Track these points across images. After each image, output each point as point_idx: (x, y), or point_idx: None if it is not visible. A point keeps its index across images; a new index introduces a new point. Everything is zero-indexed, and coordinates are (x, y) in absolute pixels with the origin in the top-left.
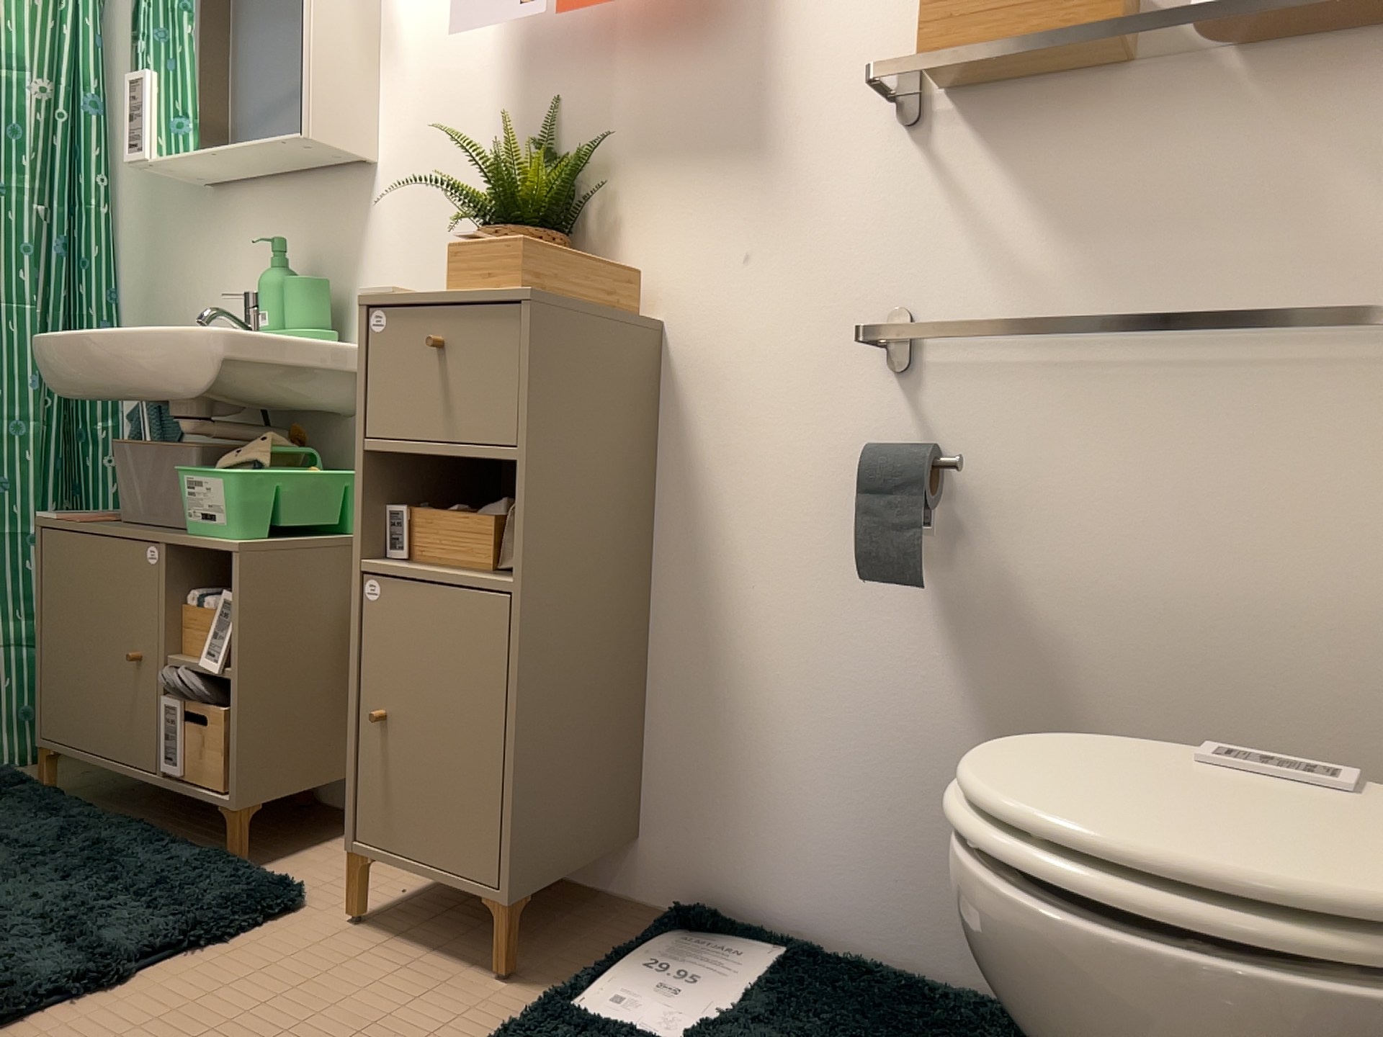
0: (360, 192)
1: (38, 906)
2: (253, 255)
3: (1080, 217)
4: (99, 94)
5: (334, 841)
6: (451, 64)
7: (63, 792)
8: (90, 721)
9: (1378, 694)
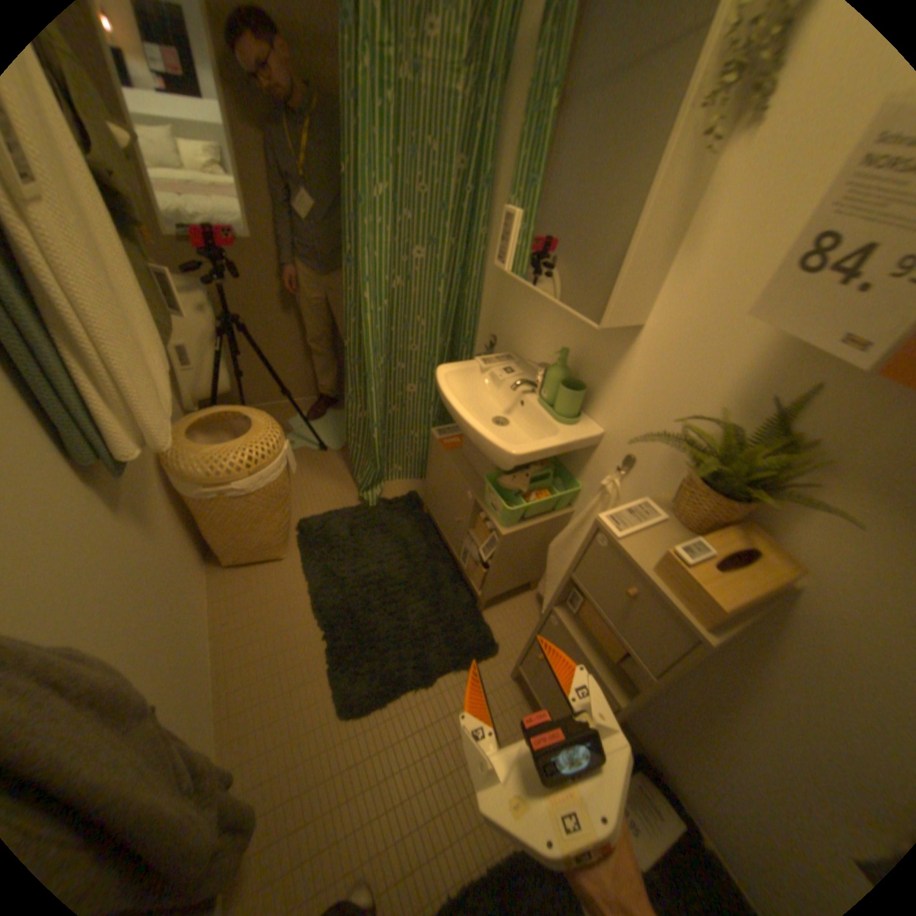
0: (626, 335)
1: (414, 622)
2: (550, 324)
3: None
4: (491, 161)
5: (517, 601)
6: (739, 289)
7: (431, 521)
8: (441, 517)
9: None
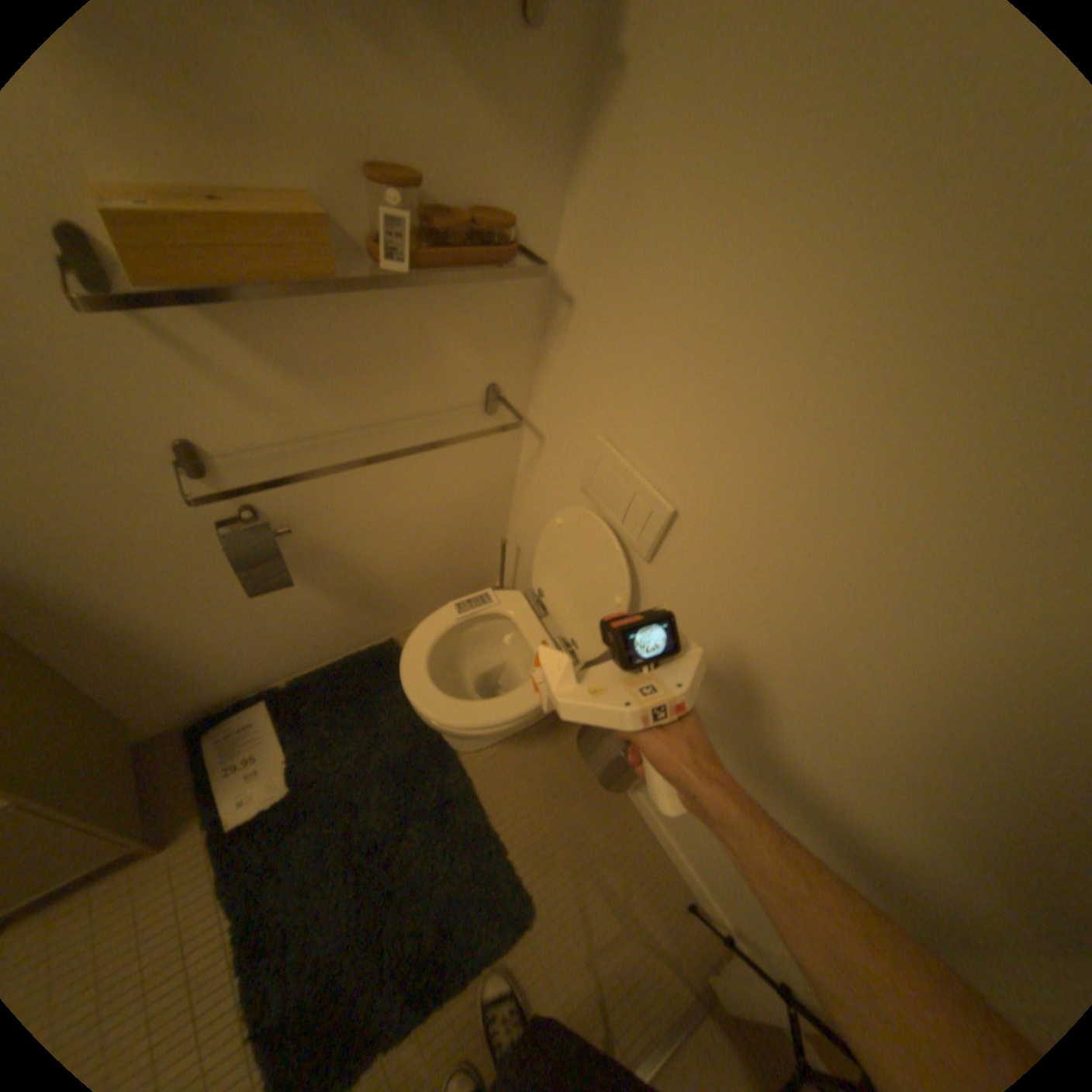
0: None
1: None
2: None
3: (304, 363)
4: None
5: None
6: None
7: None
8: None
9: (464, 518)
